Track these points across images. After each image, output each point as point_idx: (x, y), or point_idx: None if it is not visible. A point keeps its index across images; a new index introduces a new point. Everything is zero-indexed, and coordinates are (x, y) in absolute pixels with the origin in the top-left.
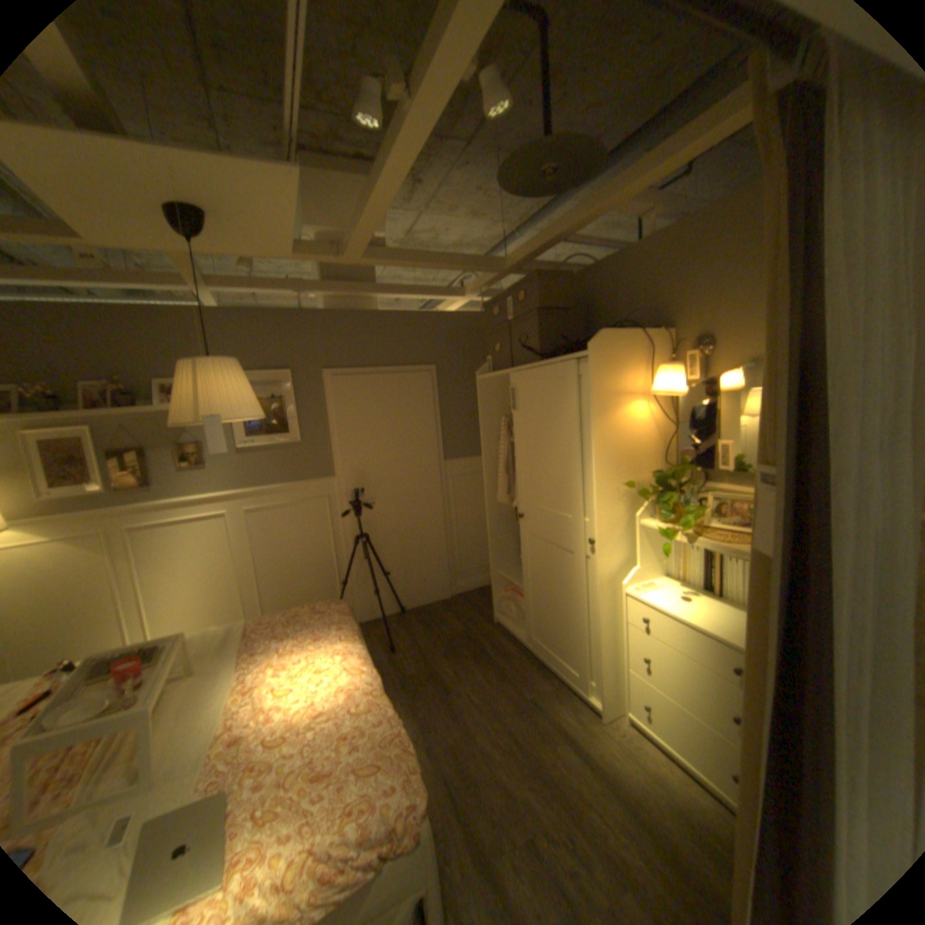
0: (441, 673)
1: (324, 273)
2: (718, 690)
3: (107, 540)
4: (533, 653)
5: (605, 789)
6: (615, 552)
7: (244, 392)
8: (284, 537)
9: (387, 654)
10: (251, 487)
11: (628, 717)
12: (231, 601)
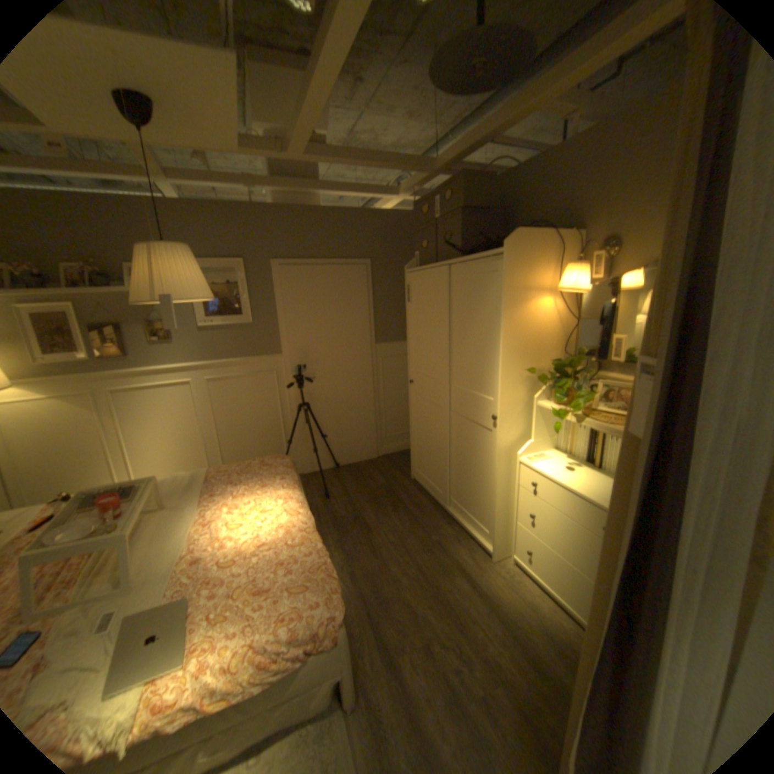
0: (365, 516)
1: (272, 169)
2: (588, 542)
3: (94, 399)
4: (441, 504)
5: (489, 611)
6: (514, 427)
7: (194, 275)
8: (240, 403)
9: (323, 499)
10: (211, 360)
11: (514, 557)
12: (197, 452)
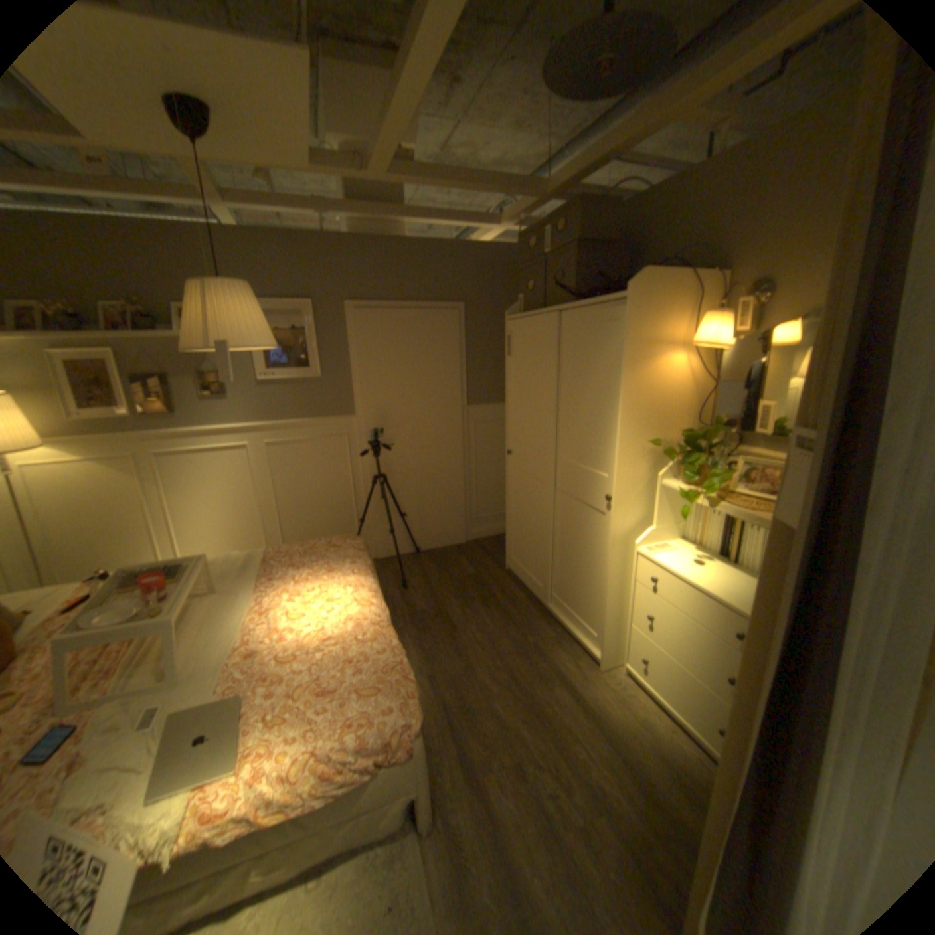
0: (450, 611)
1: (348, 191)
2: (718, 651)
3: (136, 462)
4: (541, 600)
5: (594, 727)
6: (632, 510)
7: (255, 318)
8: (305, 472)
9: (400, 589)
10: (272, 420)
11: (627, 666)
12: (254, 529)
